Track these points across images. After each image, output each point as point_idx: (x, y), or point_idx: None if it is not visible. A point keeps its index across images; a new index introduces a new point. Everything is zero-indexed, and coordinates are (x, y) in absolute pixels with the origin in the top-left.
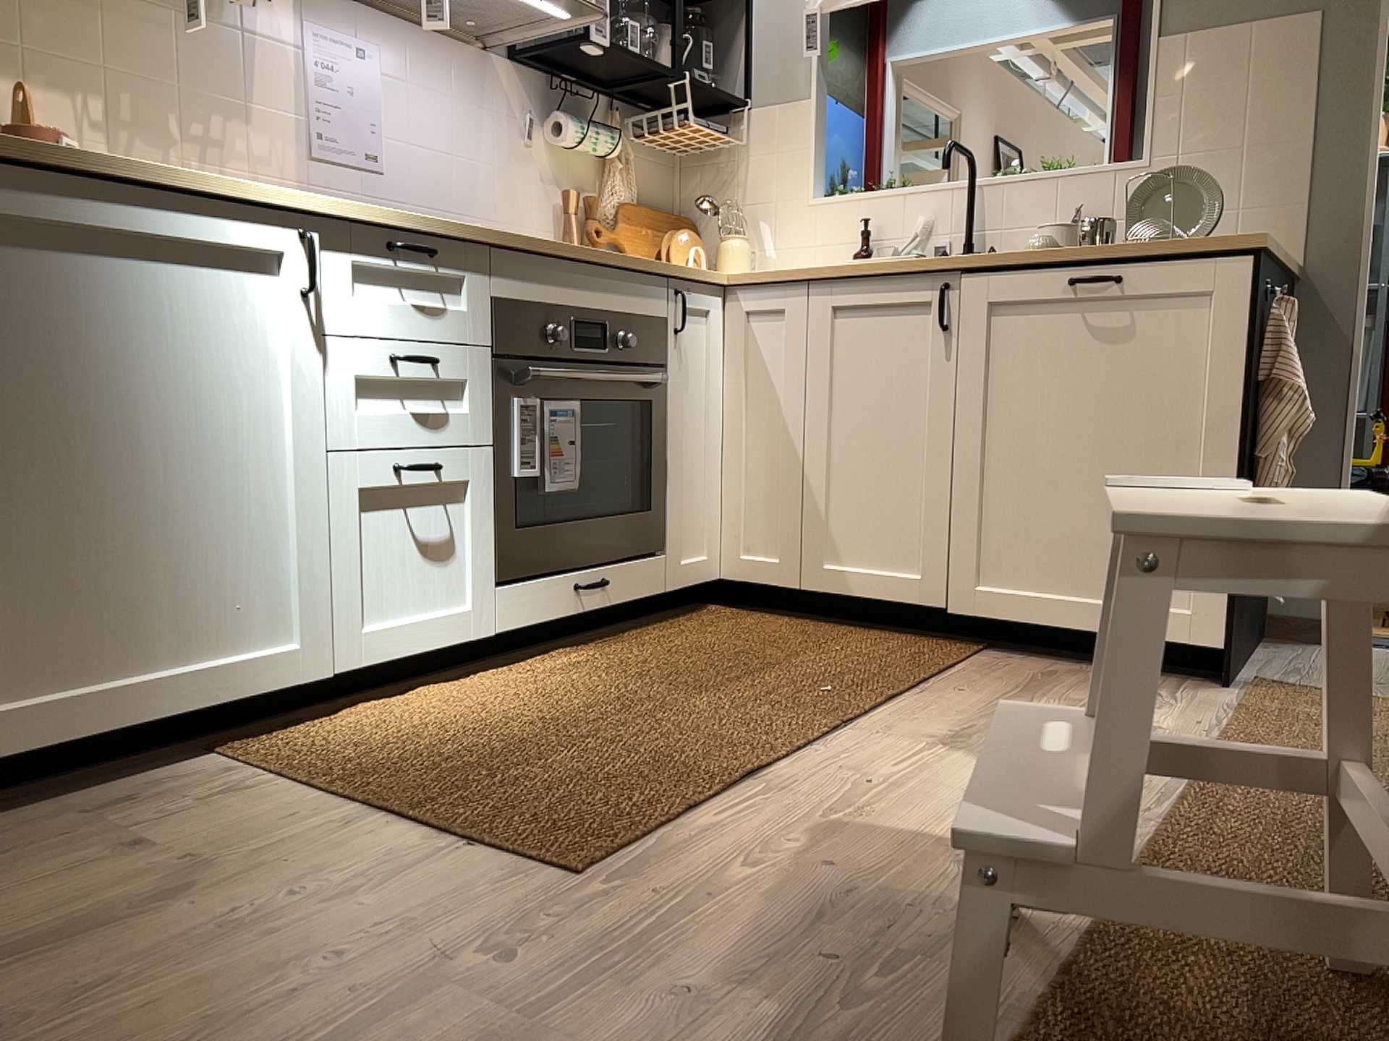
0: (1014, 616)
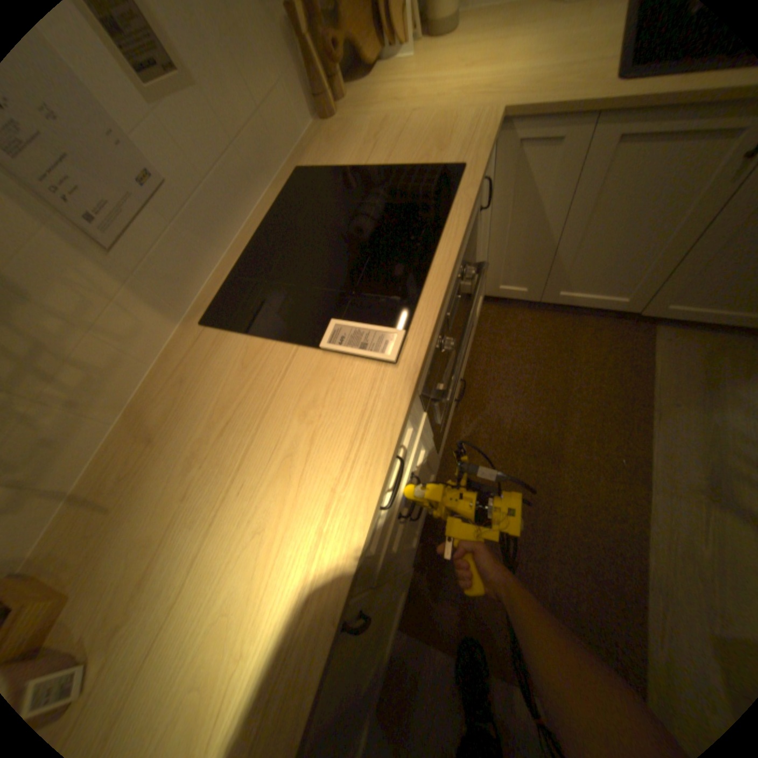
0: (688, 318)
